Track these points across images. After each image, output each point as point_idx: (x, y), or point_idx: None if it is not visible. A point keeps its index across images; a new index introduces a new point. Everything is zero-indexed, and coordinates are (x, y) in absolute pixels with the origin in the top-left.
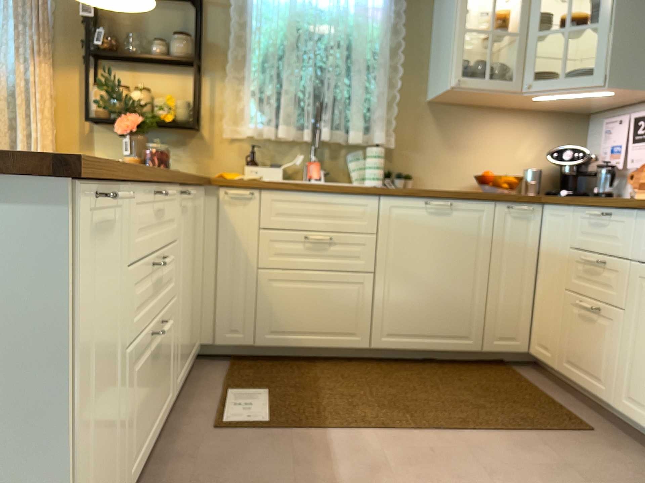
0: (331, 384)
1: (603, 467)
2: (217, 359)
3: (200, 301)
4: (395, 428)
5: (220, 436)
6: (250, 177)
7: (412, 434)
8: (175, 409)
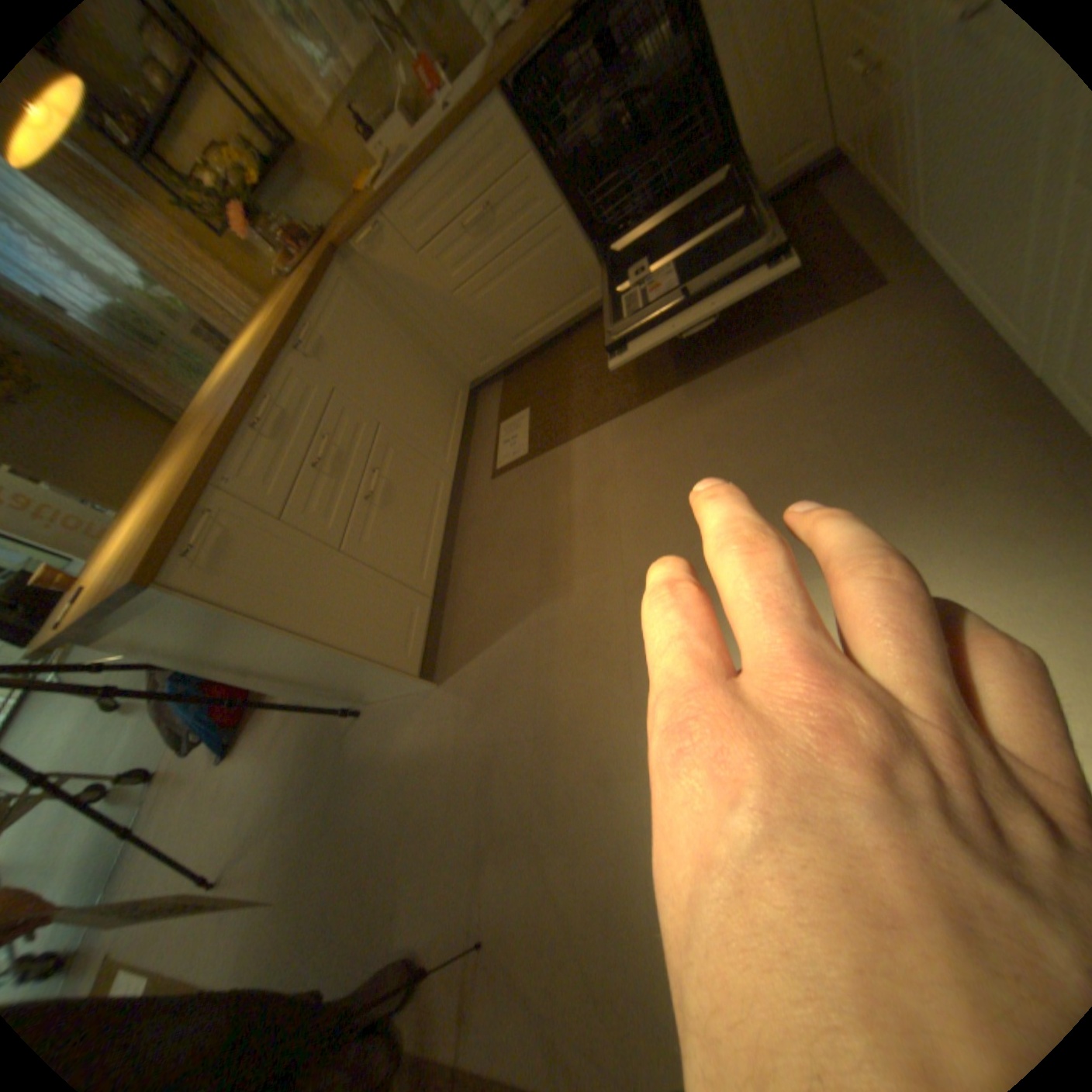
0: (585, 363)
1: (864, 354)
2: (495, 380)
3: (438, 353)
4: (633, 405)
5: (499, 482)
6: (382, 158)
7: (649, 404)
8: (470, 465)
